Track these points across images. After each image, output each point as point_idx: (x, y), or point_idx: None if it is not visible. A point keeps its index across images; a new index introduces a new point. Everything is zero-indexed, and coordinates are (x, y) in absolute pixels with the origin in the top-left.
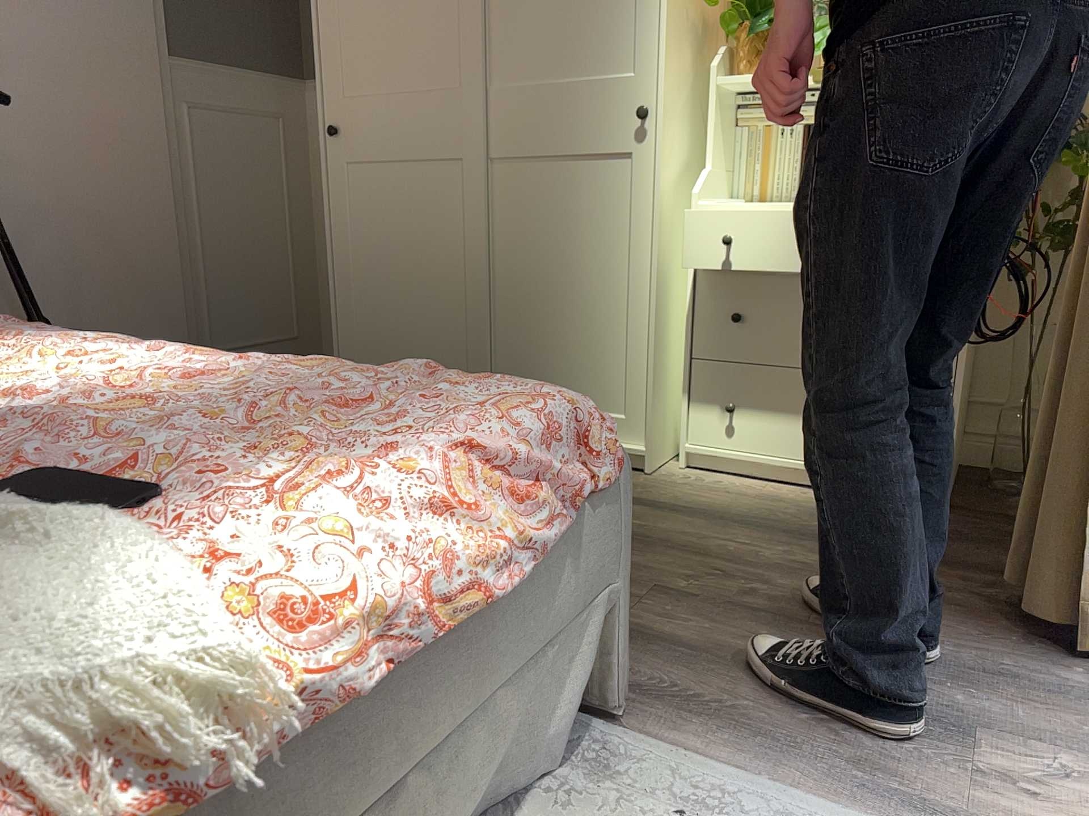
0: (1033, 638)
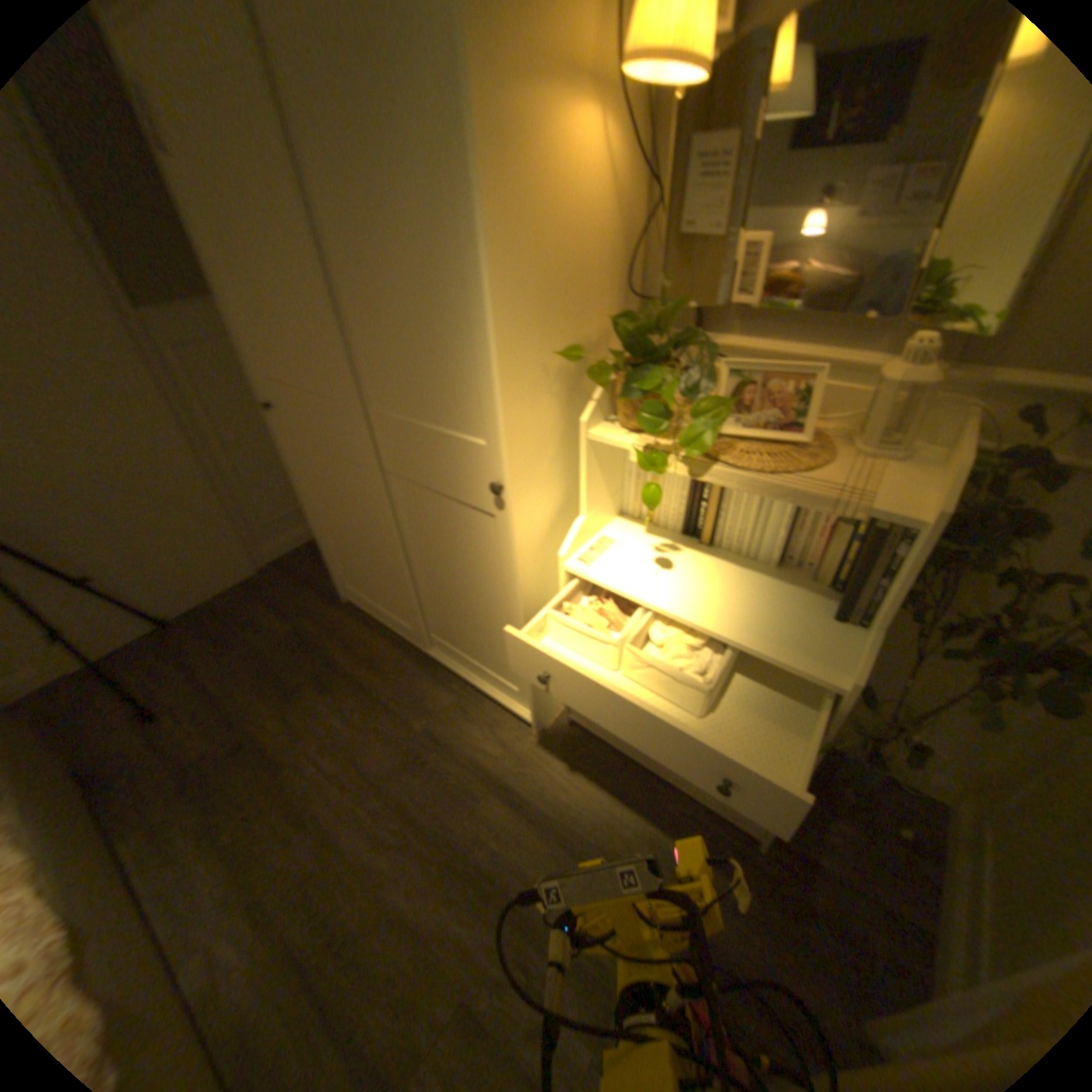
0: None
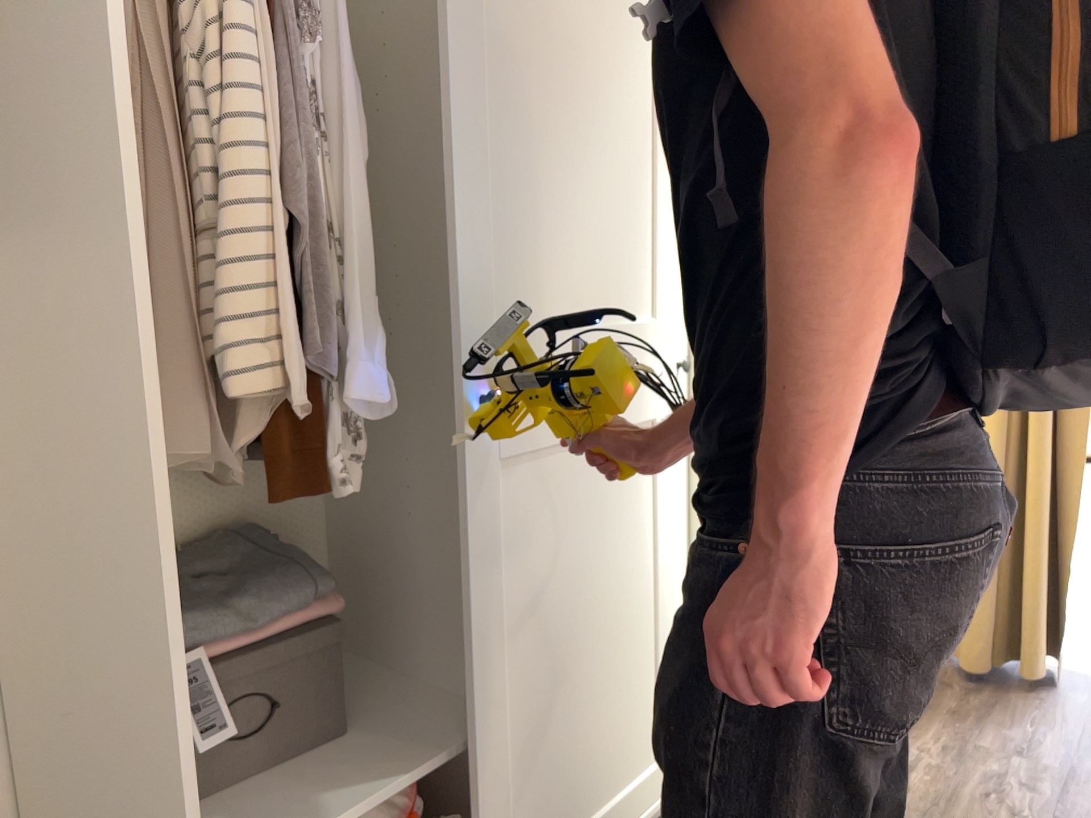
0: (1018, 694)
